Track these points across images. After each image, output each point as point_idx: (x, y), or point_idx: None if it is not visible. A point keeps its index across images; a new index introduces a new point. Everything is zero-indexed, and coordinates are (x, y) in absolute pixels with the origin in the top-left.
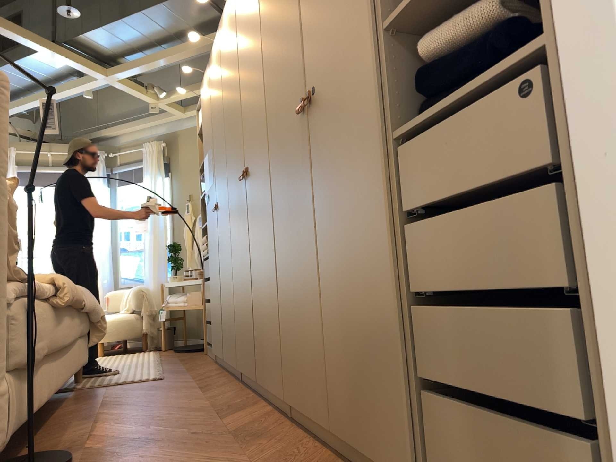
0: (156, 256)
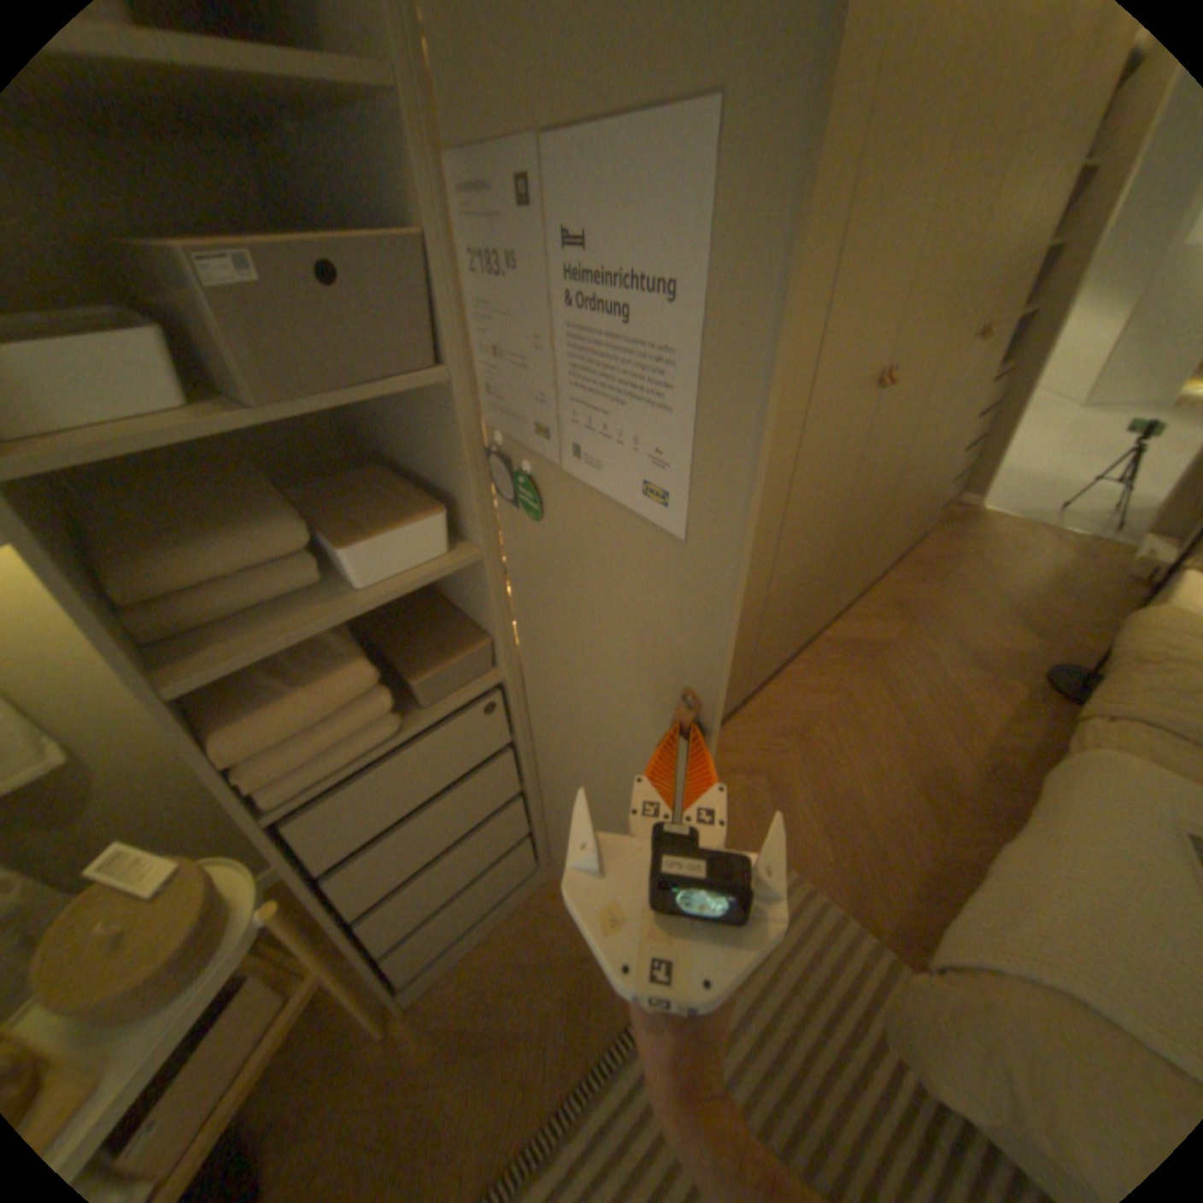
0: None
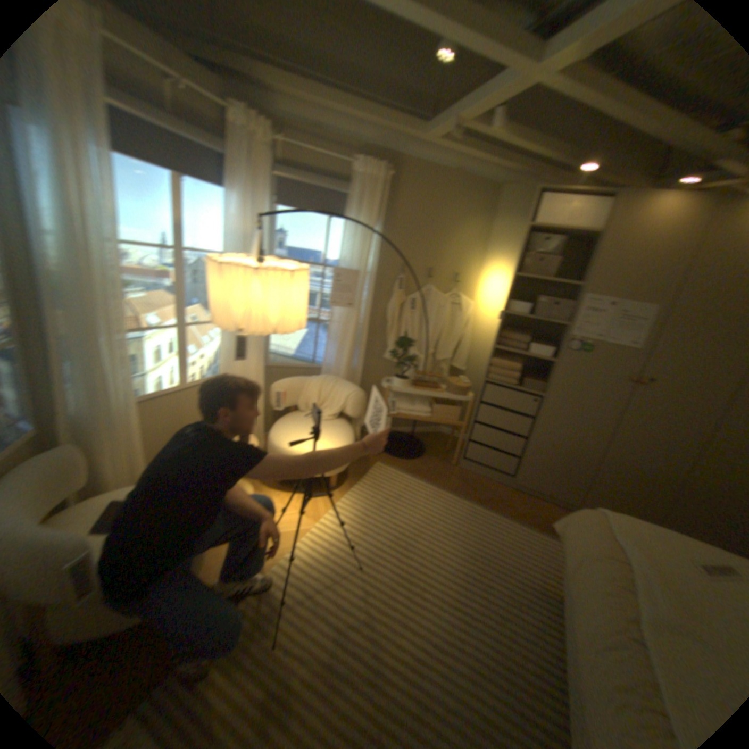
0: (347, 339)
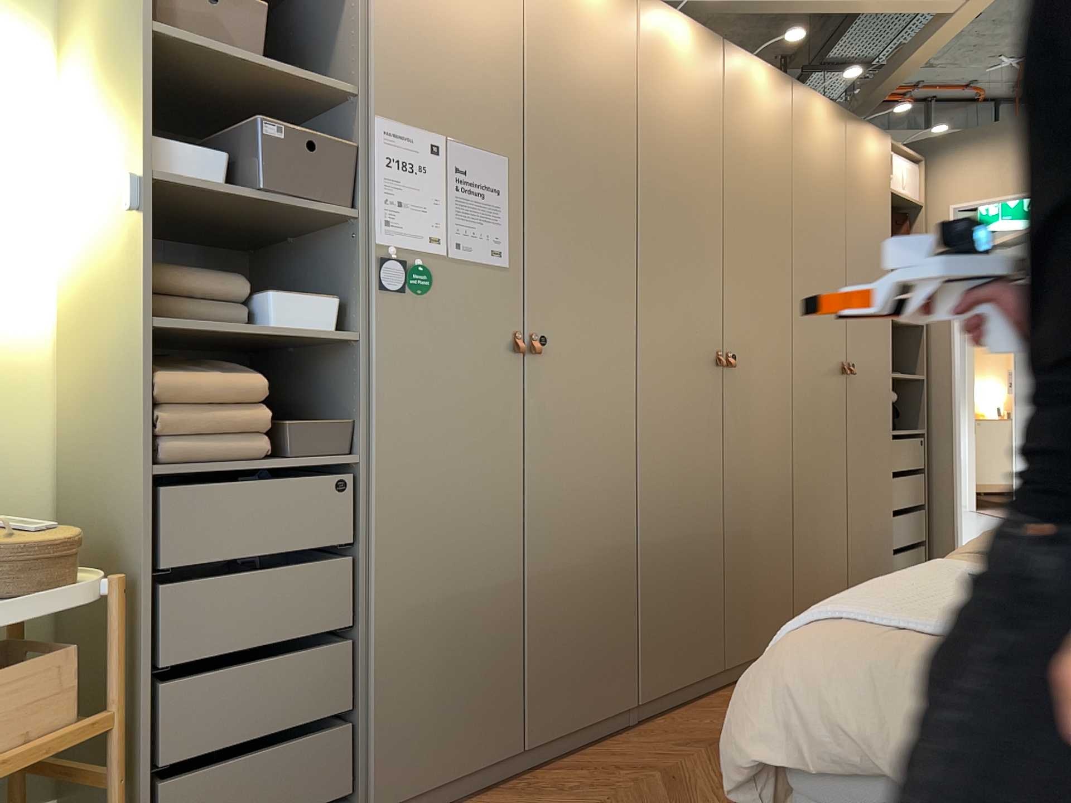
0: None
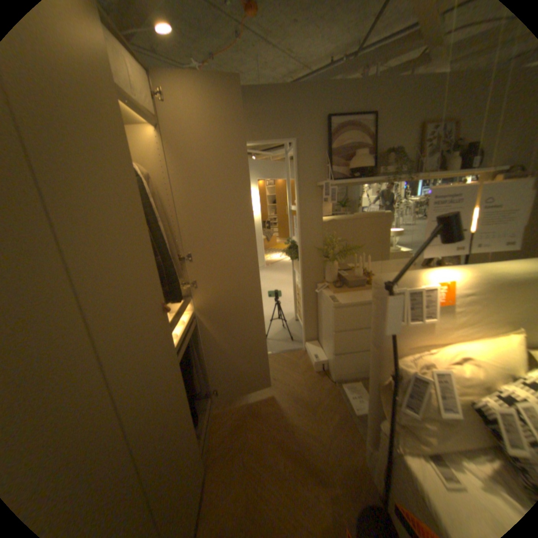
0: None
